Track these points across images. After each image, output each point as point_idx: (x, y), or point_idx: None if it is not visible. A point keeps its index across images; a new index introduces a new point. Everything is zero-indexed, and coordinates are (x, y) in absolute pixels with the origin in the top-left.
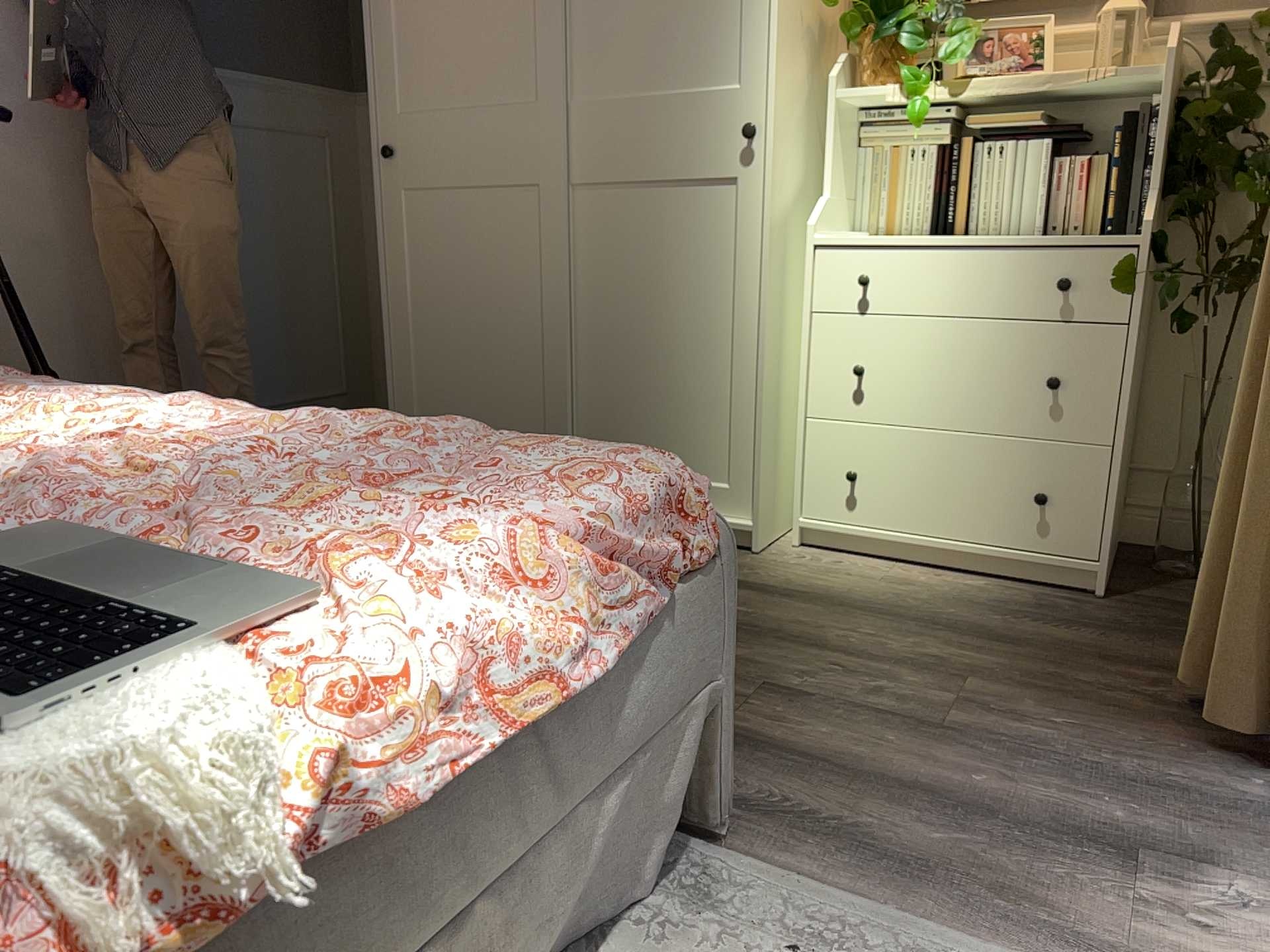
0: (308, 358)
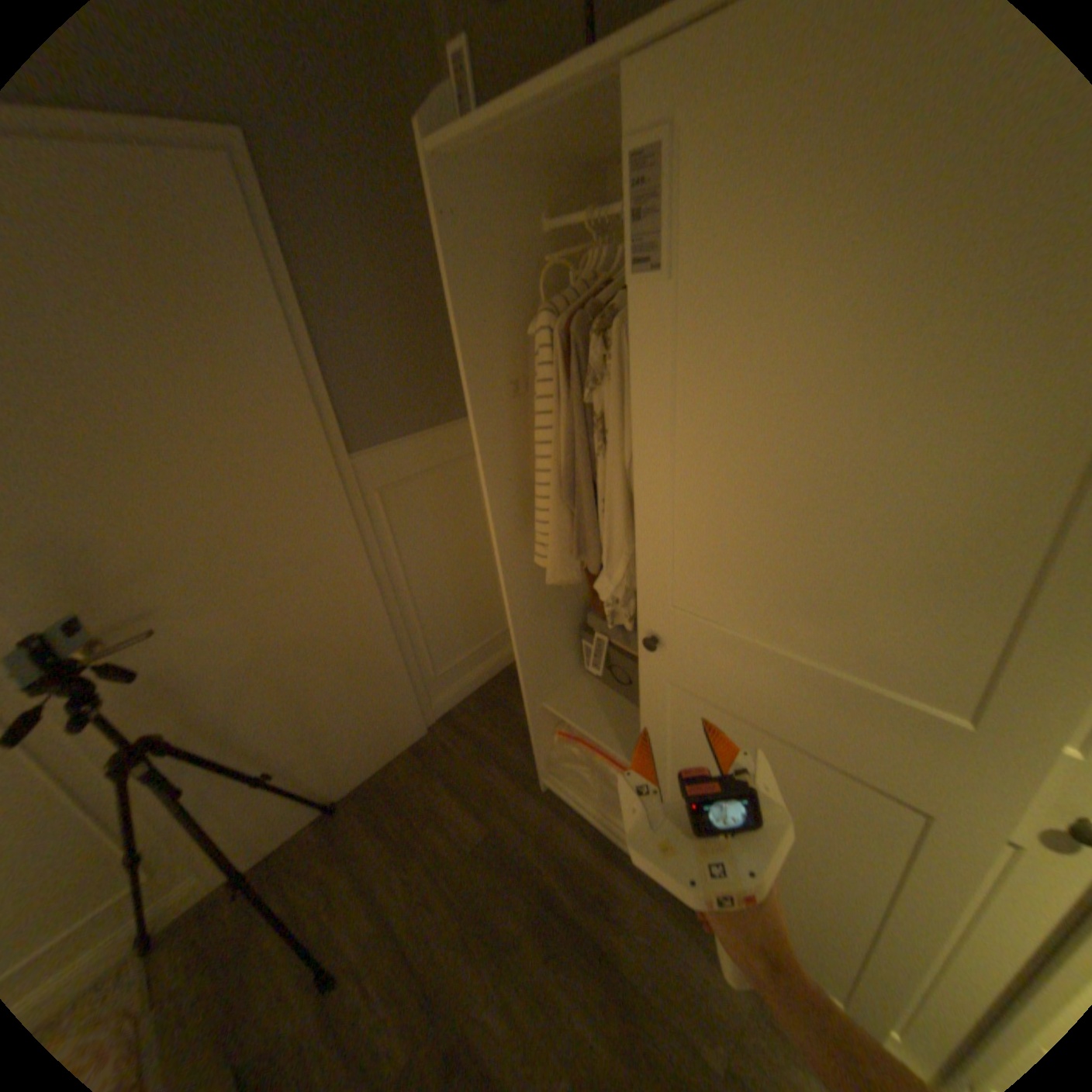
0: (476, 624)
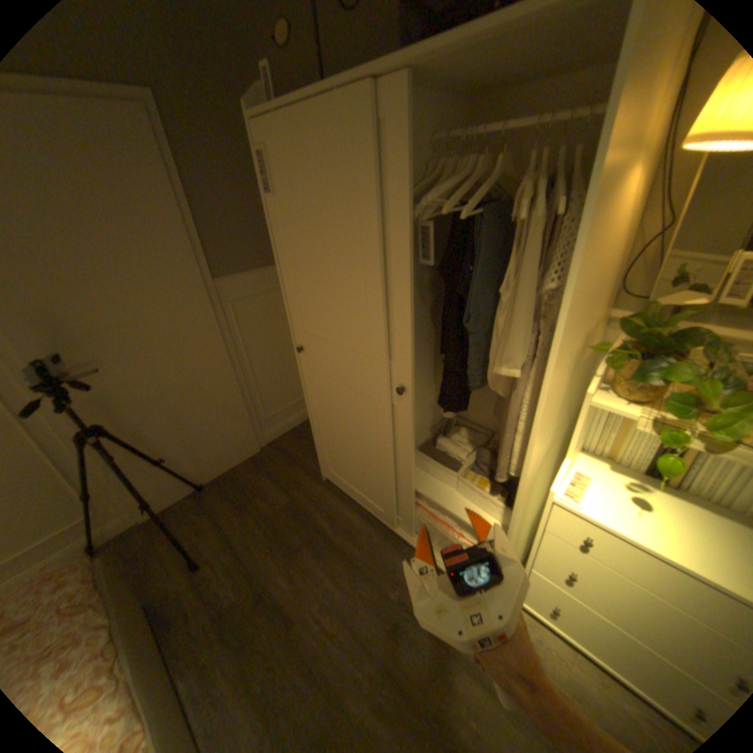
0: (292, 388)
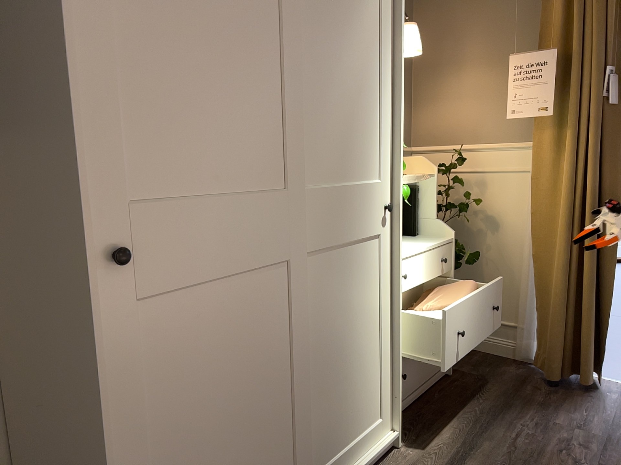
0: None
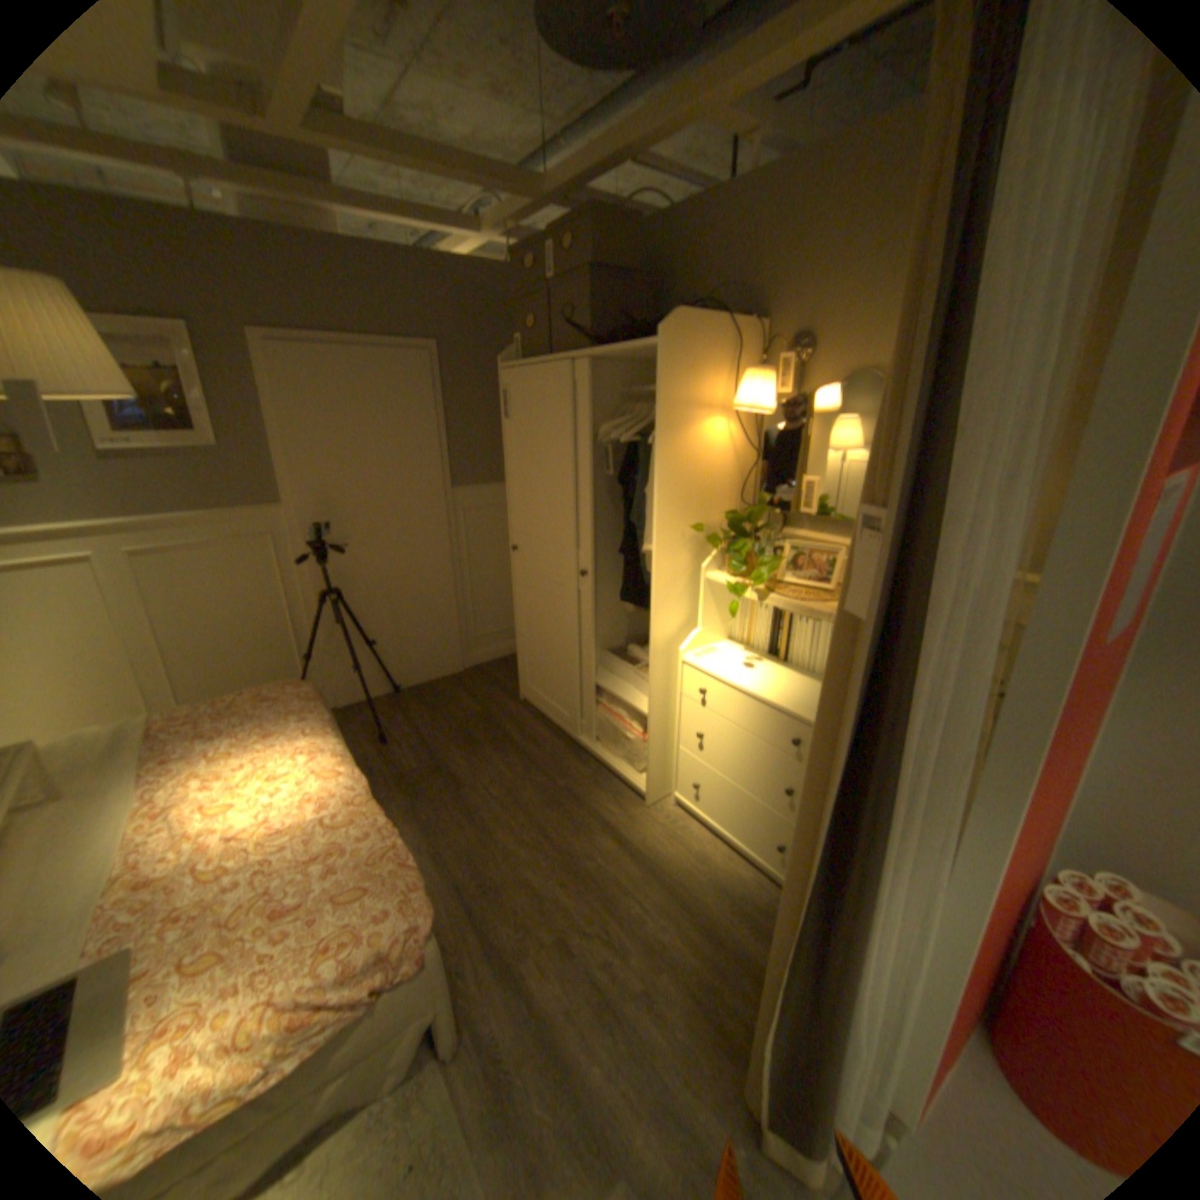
0: (507, 611)
